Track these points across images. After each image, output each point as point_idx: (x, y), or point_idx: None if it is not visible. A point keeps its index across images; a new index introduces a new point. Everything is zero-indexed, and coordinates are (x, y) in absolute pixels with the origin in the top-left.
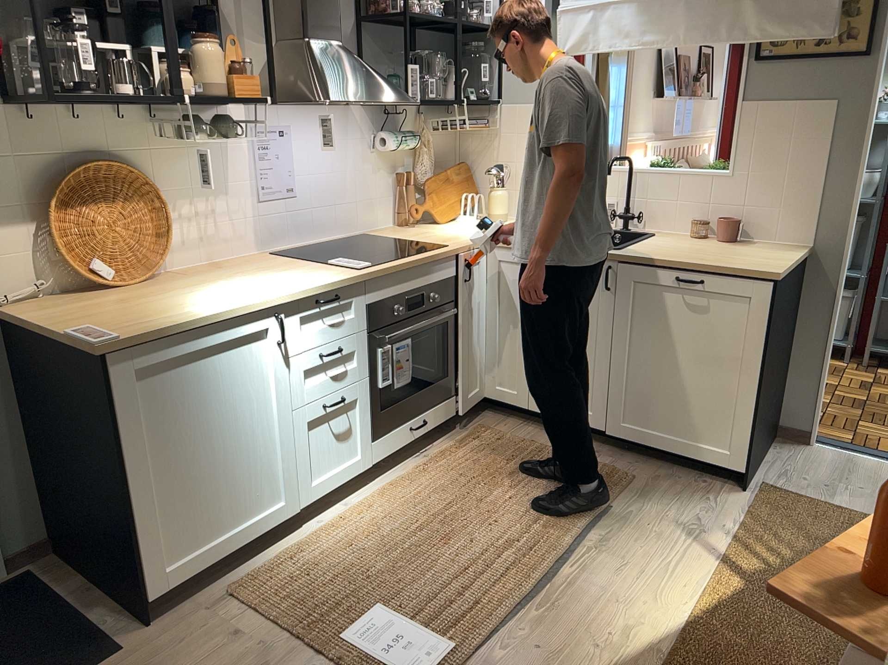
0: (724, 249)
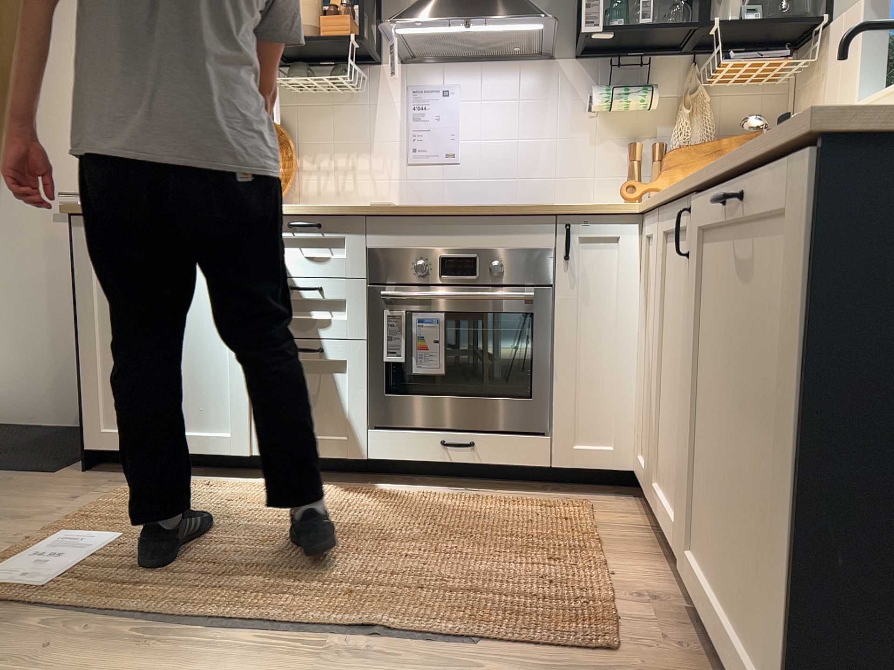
0: None
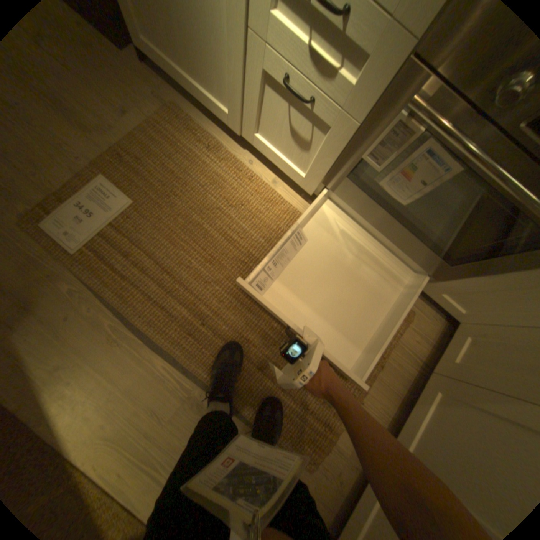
0: None
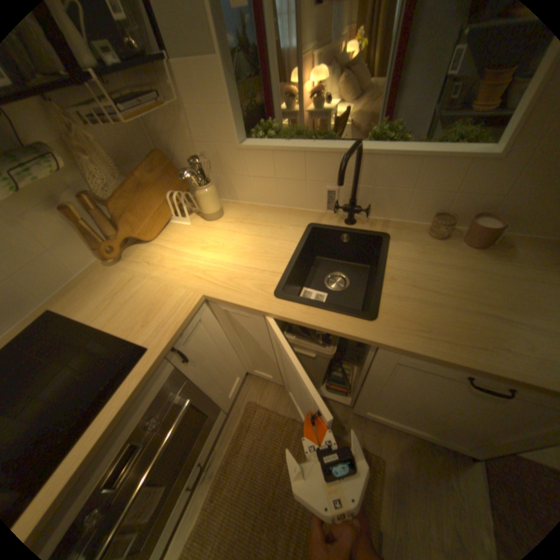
0: (493, 280)
